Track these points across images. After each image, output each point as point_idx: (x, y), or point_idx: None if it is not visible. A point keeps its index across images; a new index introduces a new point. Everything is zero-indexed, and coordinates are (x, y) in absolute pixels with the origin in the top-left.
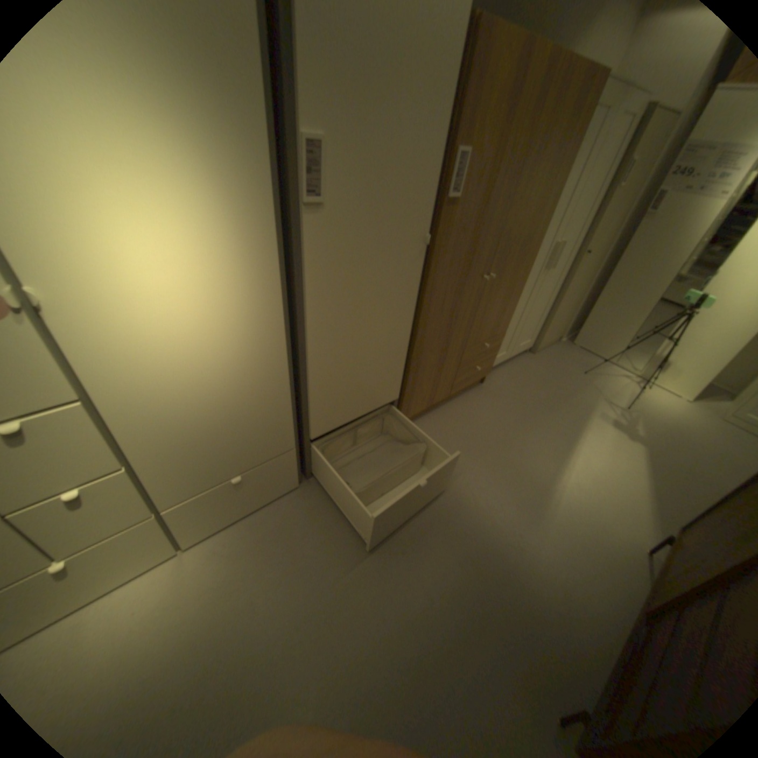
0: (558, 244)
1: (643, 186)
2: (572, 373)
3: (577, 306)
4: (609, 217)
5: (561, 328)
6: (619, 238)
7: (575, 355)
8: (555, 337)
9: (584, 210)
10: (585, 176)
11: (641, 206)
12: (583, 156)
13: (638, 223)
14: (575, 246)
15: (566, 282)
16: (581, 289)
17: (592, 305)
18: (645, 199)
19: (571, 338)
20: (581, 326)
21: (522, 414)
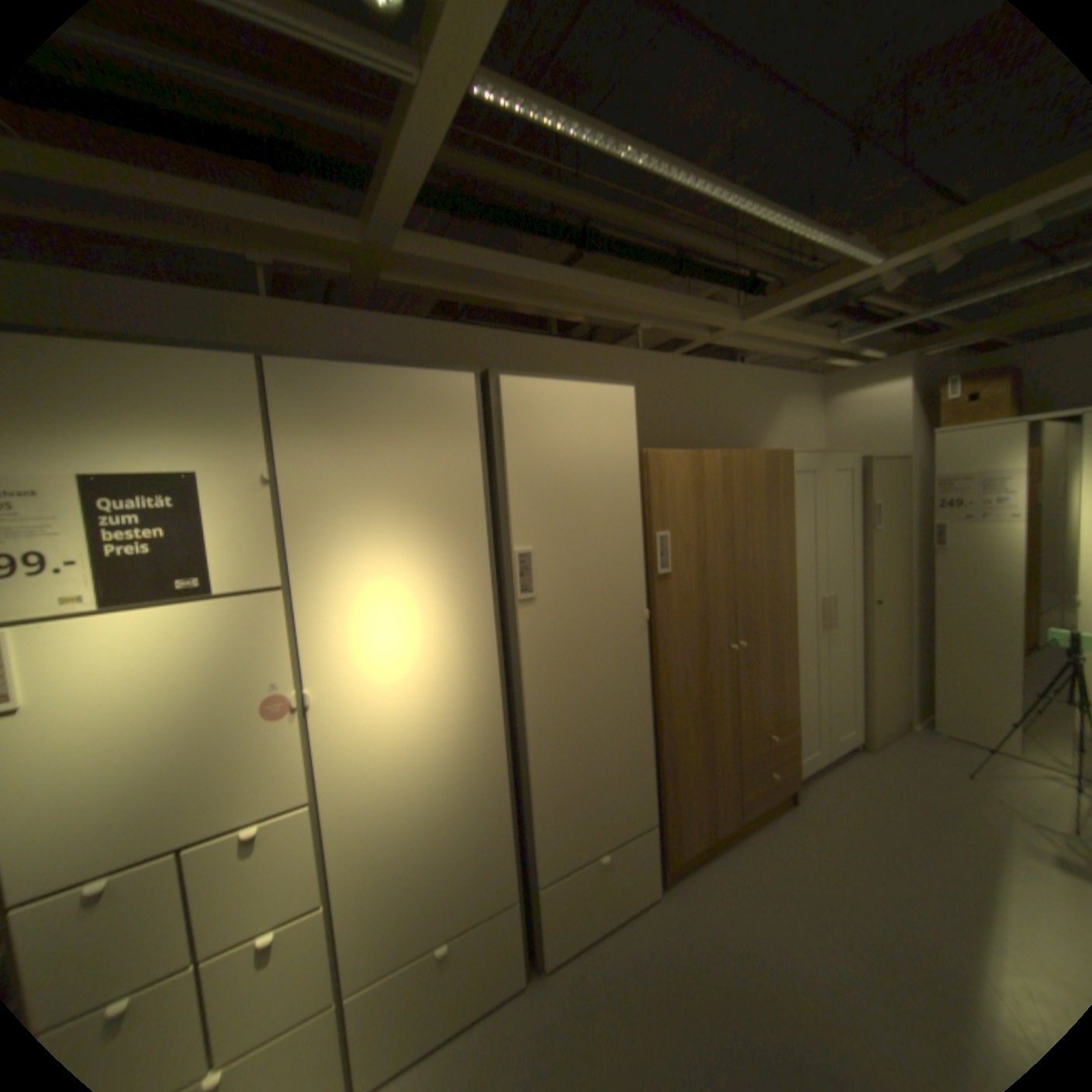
0: (826, 601)
1: (914, 525)
2: (949, 782)
3: (909, 677)
4: (885, 562)
5: (900, 711)
6: (921, 583)
7: (946, 753)
8: (898, 727)
9: (843, 561)
10: (822, 530)
11: (928, 544)
12: (808, 514)
13: (939, 563)
14: (855, 600)
15: (868, 645)
16: (899, 651)
17: (939, 673)
18: (928, 537)
19: (929, 727)
20: (939, 707)
21: (878, 855)
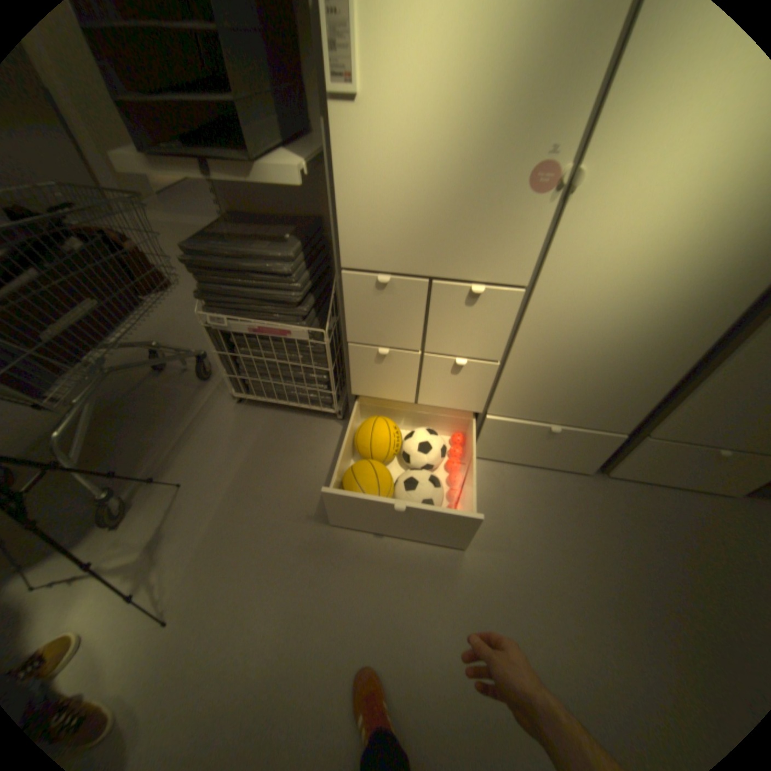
0: None
1: None
2: None
3: None
4: None
5: None
6: None
7: None
8: None
9: None
10: None
11: None
12: None
13: None
14: None
15: None
16: None
17: None
18: None
19: None
20: None
21: None
